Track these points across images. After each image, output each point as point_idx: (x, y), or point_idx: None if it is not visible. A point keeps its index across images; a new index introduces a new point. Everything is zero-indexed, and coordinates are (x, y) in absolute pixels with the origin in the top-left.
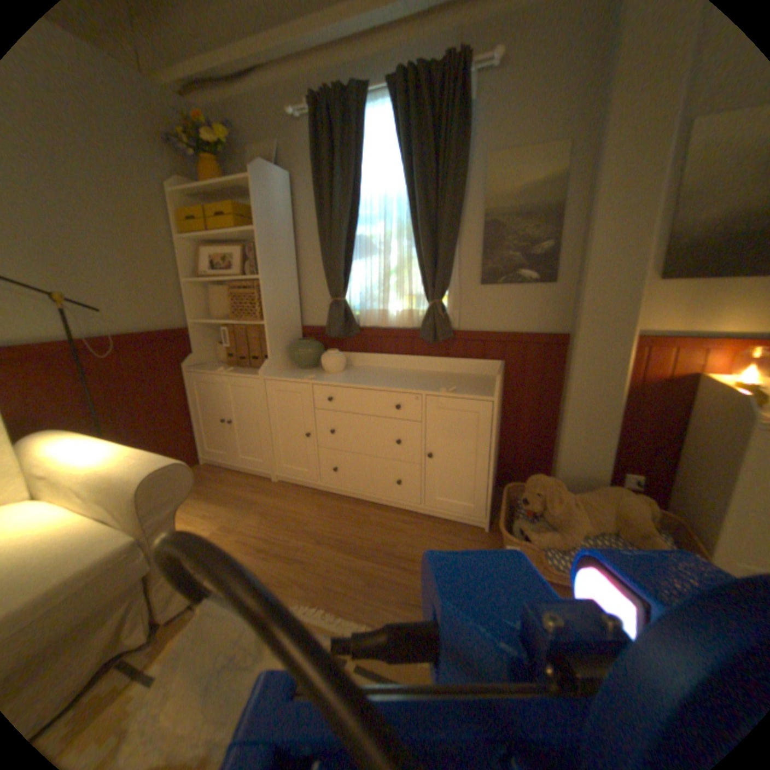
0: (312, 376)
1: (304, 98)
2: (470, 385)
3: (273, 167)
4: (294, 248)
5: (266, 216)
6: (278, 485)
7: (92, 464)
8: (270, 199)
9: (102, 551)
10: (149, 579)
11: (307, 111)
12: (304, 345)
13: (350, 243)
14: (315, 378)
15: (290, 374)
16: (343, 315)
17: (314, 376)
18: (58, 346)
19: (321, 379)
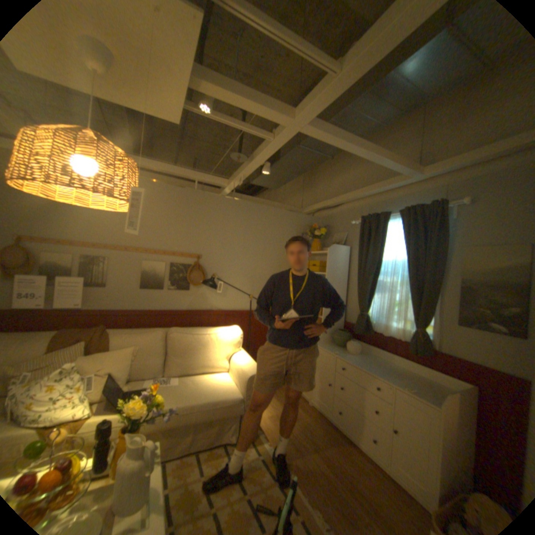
0: (337, 353)
1: (359, 218)
2: (435, 394)
3: (340, 246)
4: (346, 281)
5: (332, 268)
6: (311, 409)
7: (241, 363)
8: (336, 261)
9: (233, 397)
10: (242, 419)
11: (361, 222)
12: (340, 334)
13: (374, 284)
14: (339, 354)
15: (329, 348)
16: (364, 322)
17: (338, 353)
18: (246, 313)
19: (342, 356)
